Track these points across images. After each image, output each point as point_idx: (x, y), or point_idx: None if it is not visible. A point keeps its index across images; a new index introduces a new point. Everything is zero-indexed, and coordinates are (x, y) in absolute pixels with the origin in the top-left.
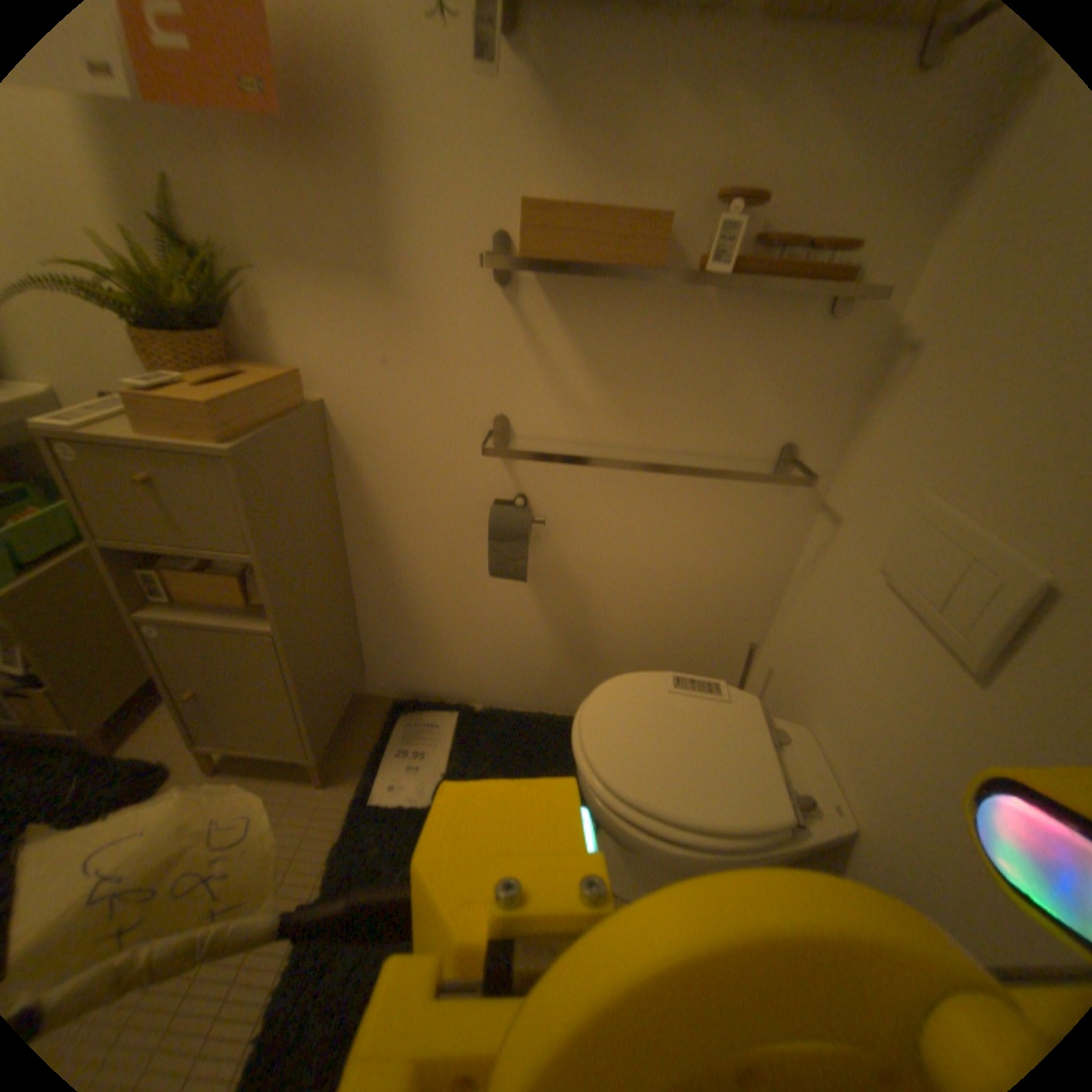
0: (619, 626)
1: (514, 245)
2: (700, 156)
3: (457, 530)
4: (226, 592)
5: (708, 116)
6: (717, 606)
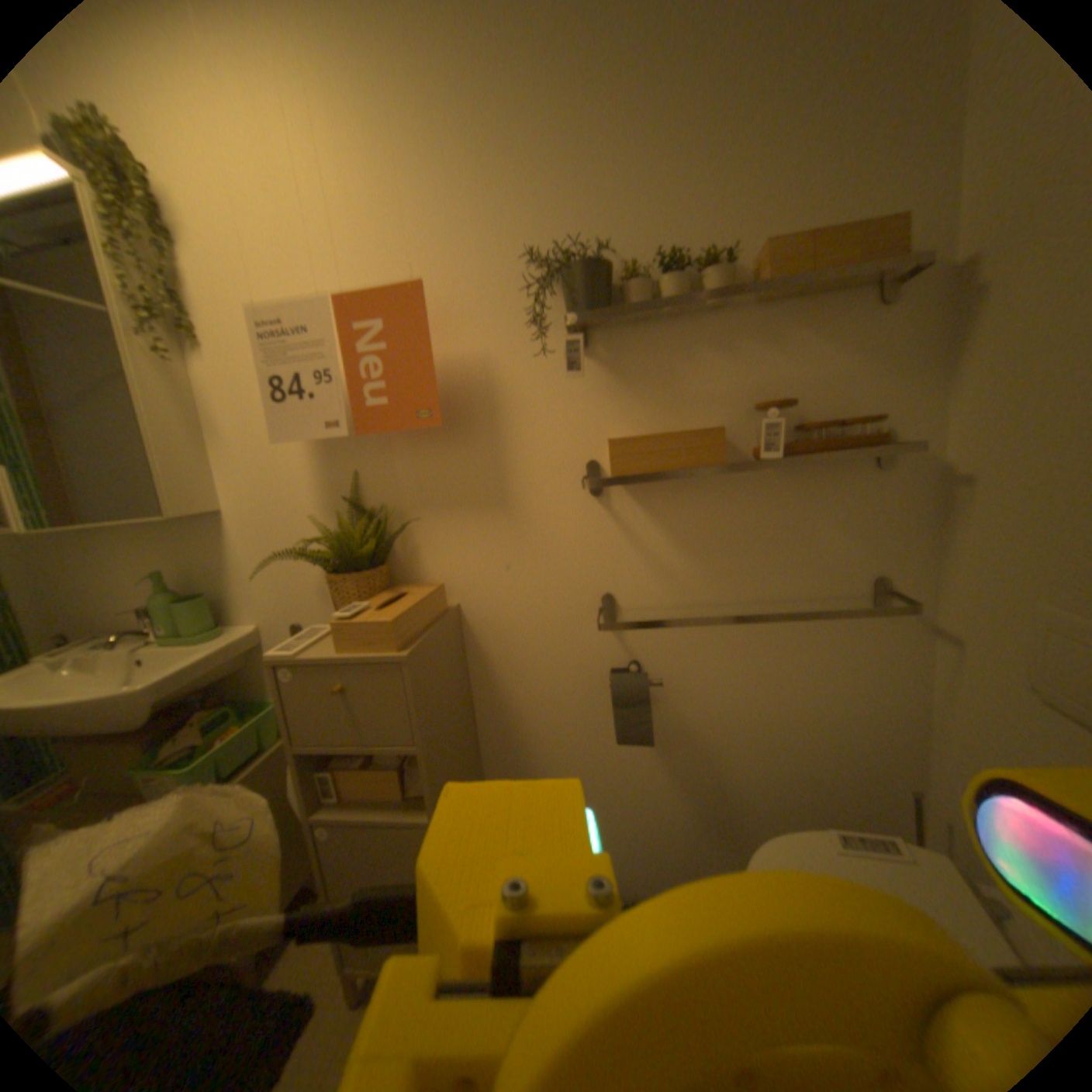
0: (756, 787)
1: (602, 466)
2: (733, 385)
3: (577, 702)
4: (384, 786)
5: (733, 361)
6: (859, 752)
